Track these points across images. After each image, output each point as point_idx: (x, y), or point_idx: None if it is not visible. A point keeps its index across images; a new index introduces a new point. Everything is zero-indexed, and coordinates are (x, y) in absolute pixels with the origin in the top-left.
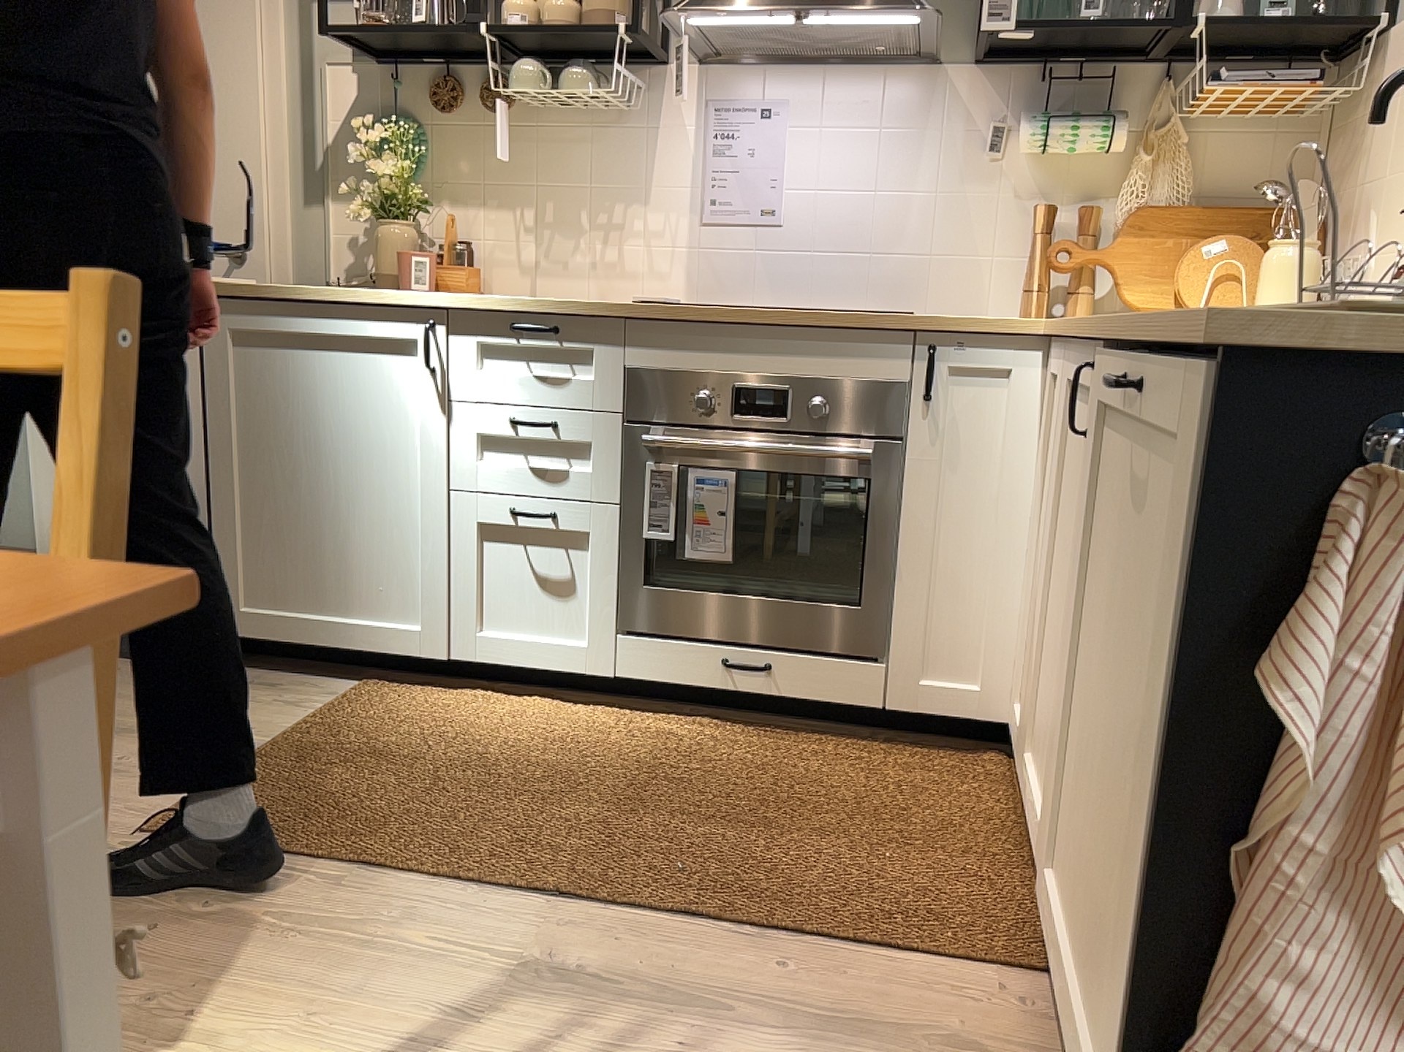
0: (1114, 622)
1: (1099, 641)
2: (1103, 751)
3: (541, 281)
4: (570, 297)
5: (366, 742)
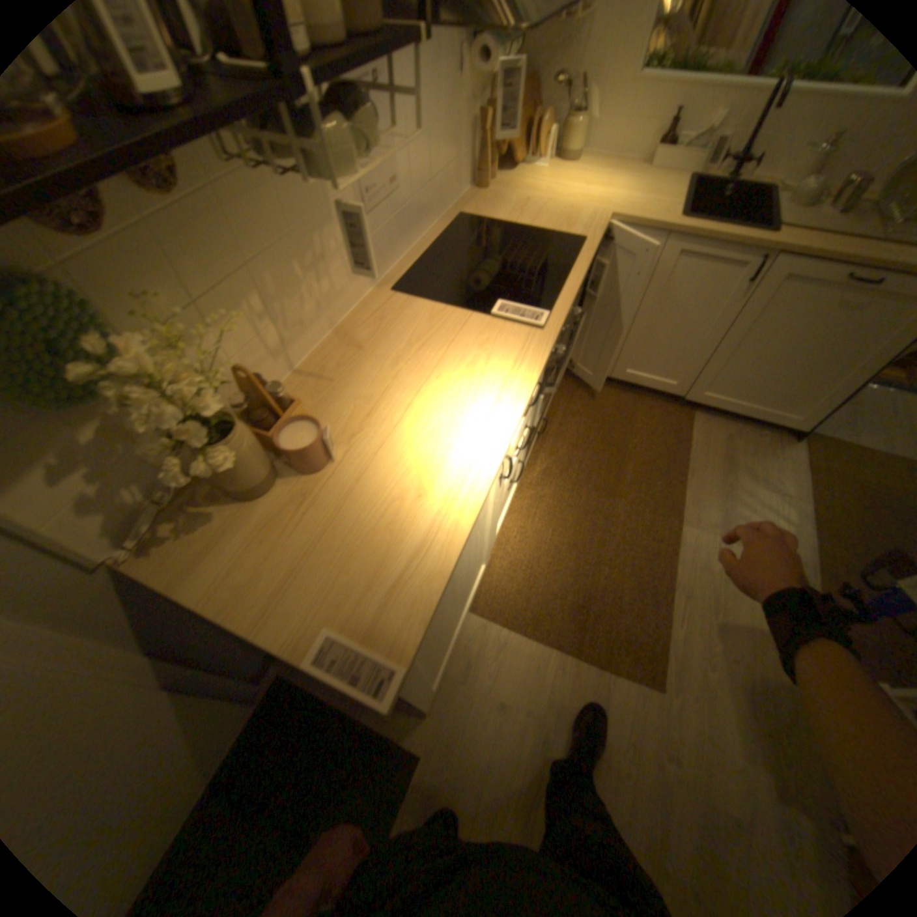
0: (807, 333)
1: (778, 338)
2: (791, 362)
3: (288, 350)
4: (313, 343)
5: (561, 602)
